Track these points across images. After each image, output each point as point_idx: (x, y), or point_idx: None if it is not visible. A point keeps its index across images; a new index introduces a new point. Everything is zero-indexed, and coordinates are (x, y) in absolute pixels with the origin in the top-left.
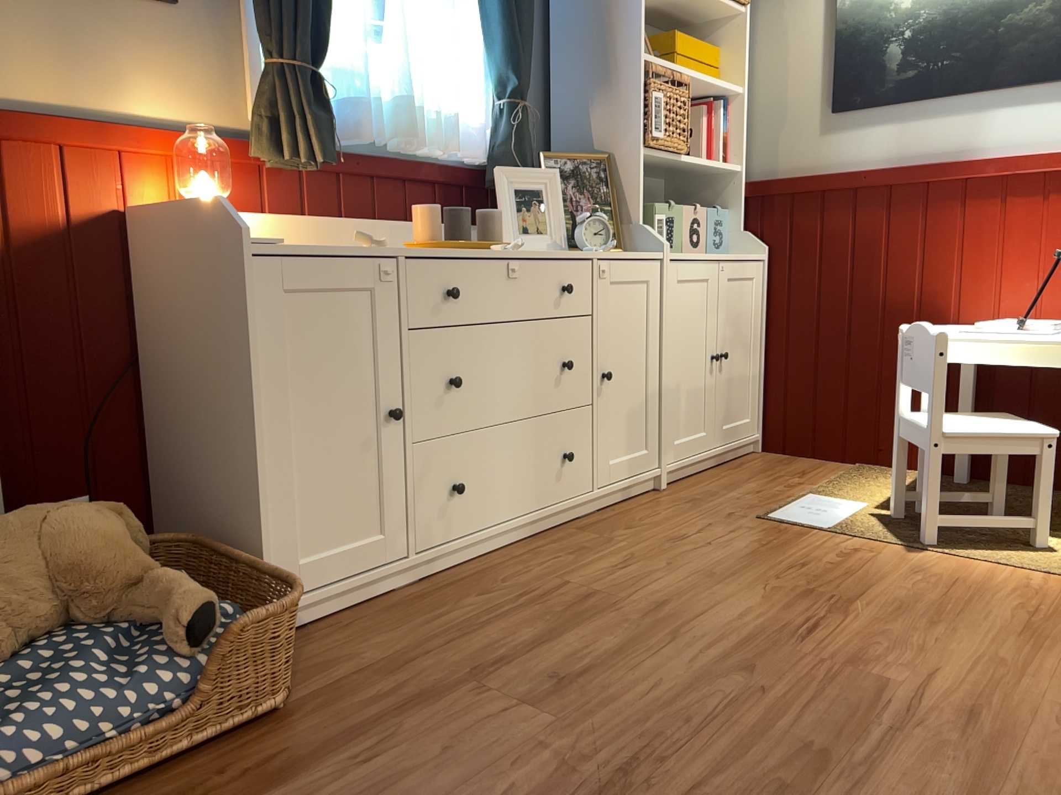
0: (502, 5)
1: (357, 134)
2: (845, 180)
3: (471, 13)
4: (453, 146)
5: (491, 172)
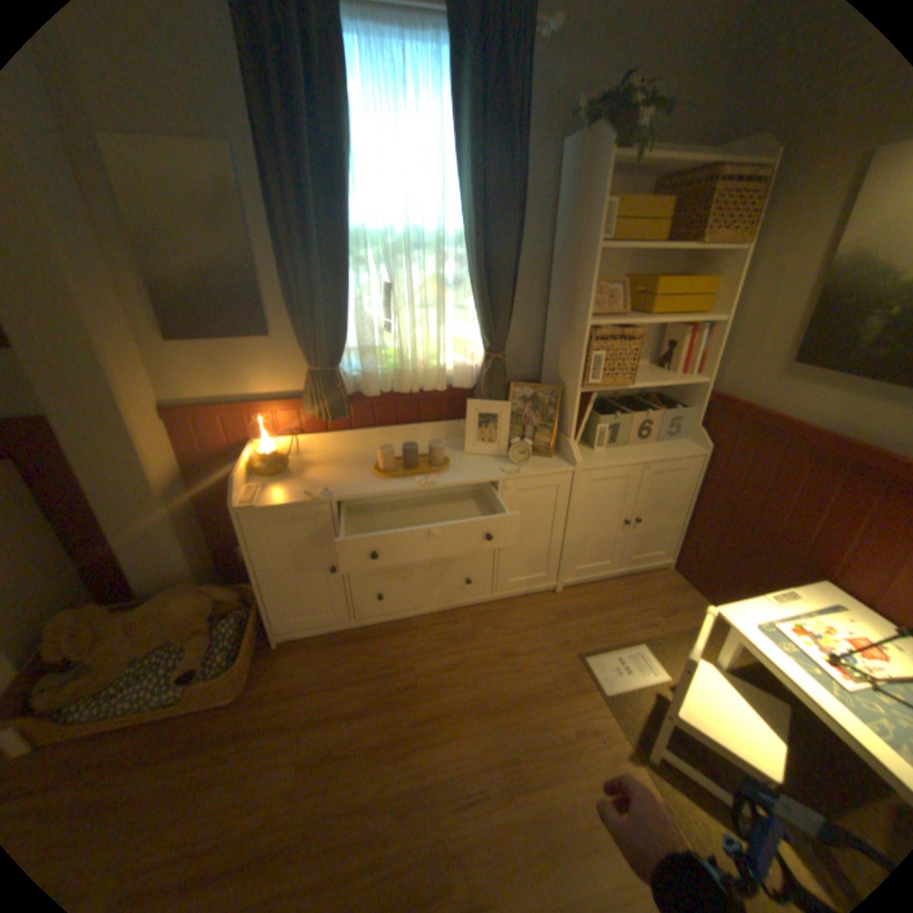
0: (478, 294)
1: (368, 392)
2: (784, 424)
3: (466, 293)
4: (439, 387)
5: (476, 393)
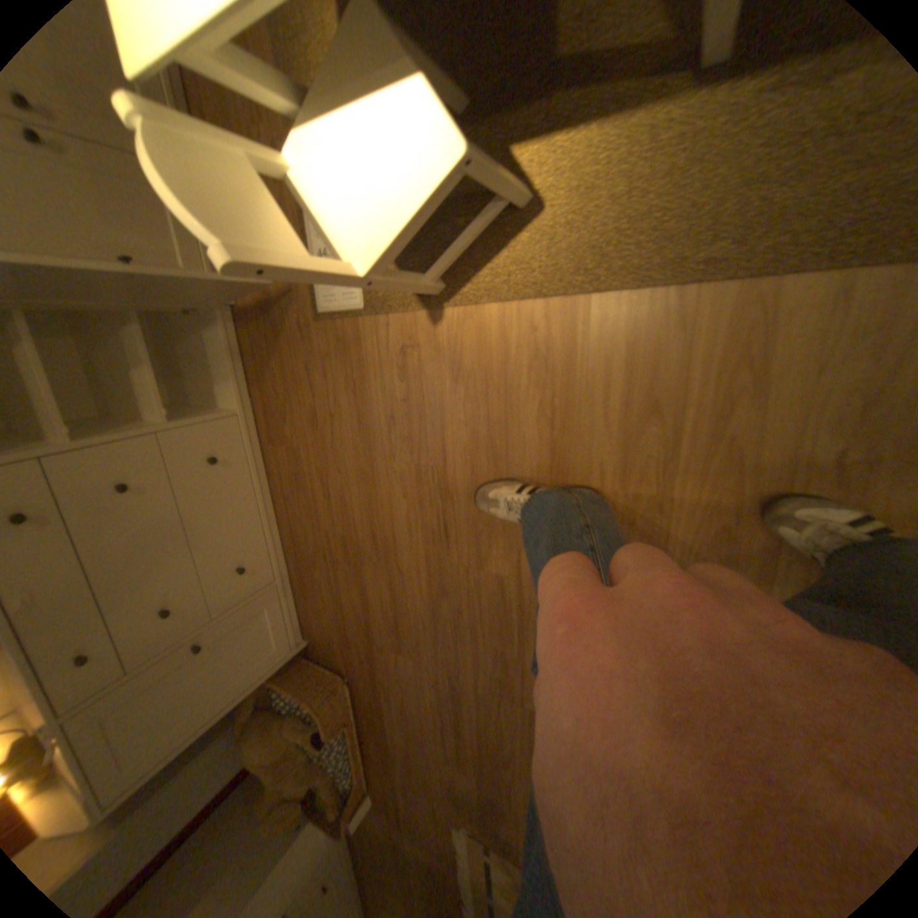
0: None
1: None
2: None
3: None
4: None
5: None
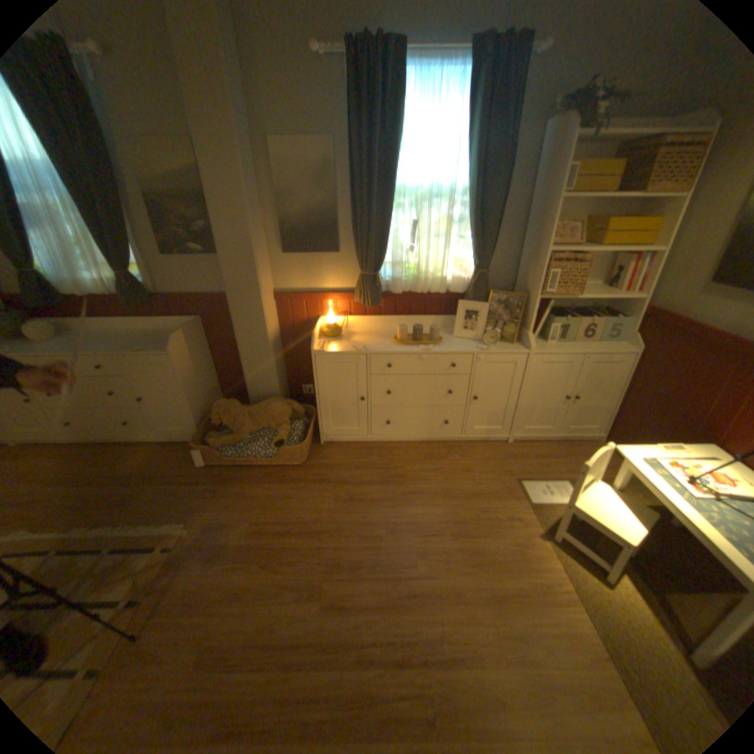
0: (473, 228)
1: (394, 291)
2: (697, 328)
3: (465, 228)
4: (440, 291)
5: (465, 297)
